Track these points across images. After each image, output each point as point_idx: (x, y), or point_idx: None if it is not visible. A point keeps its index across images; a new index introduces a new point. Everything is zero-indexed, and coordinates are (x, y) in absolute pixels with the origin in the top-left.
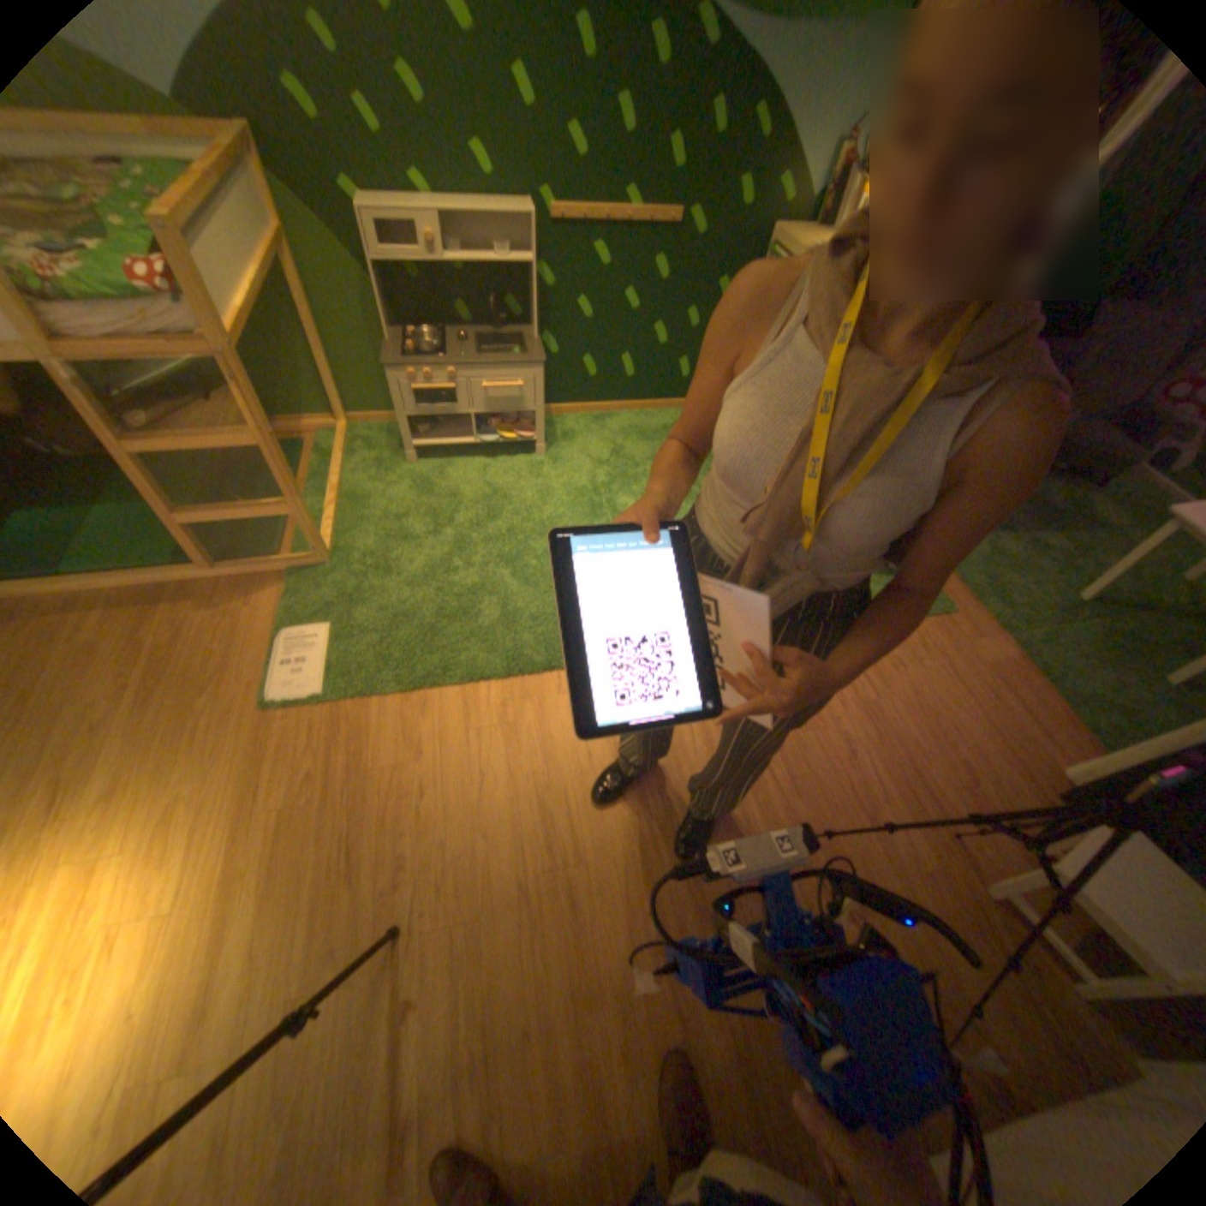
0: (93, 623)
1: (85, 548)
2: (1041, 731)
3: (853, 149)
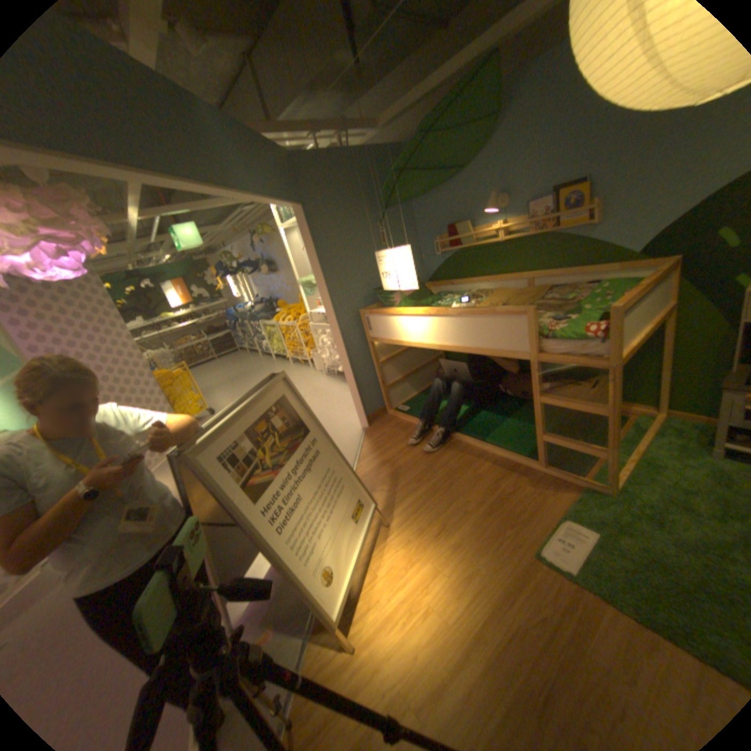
0: (485, 467)
1: (497, 434)
2: None
3: None
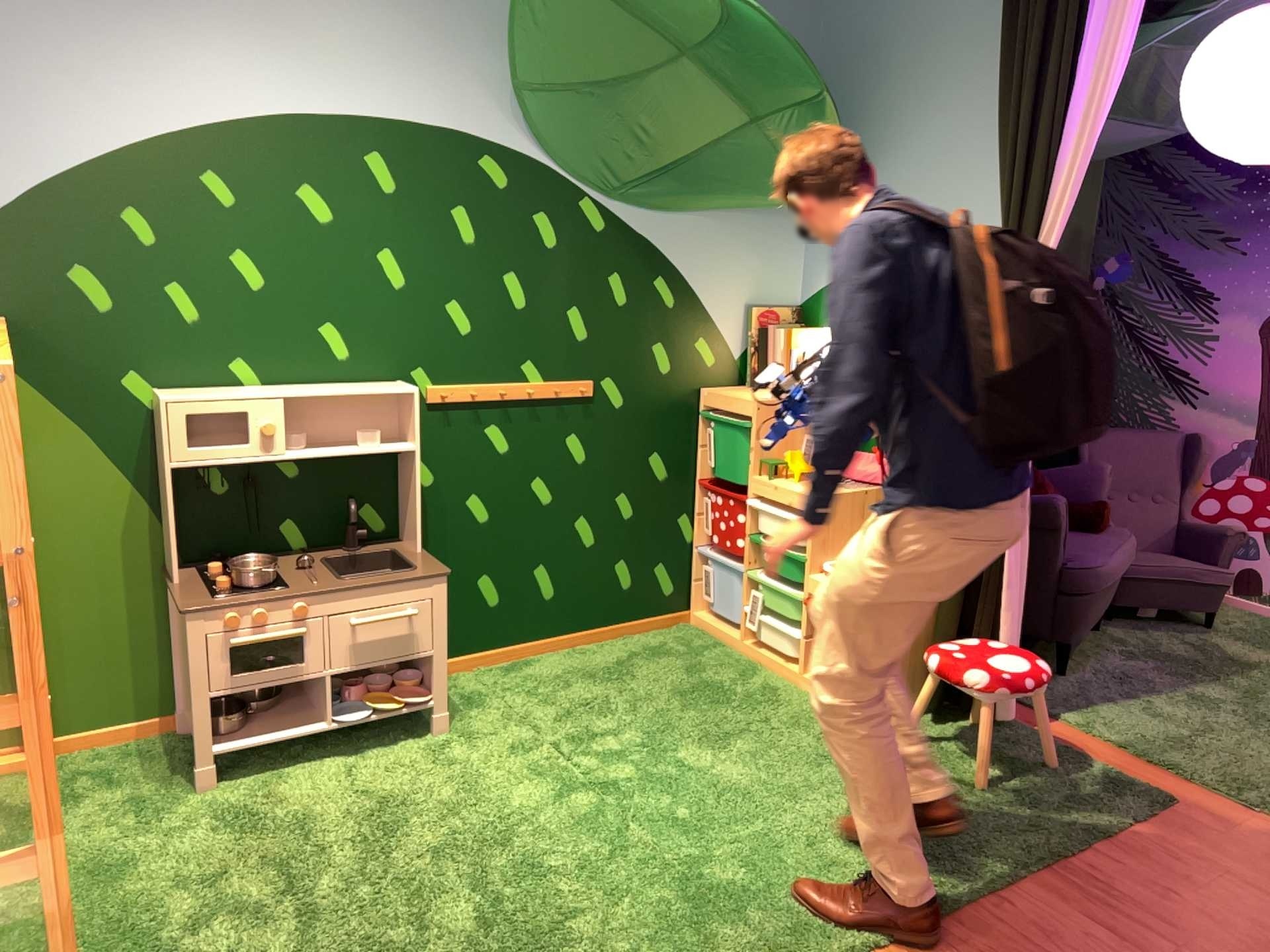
0: None
1: None
2: None
3: (761, 312)
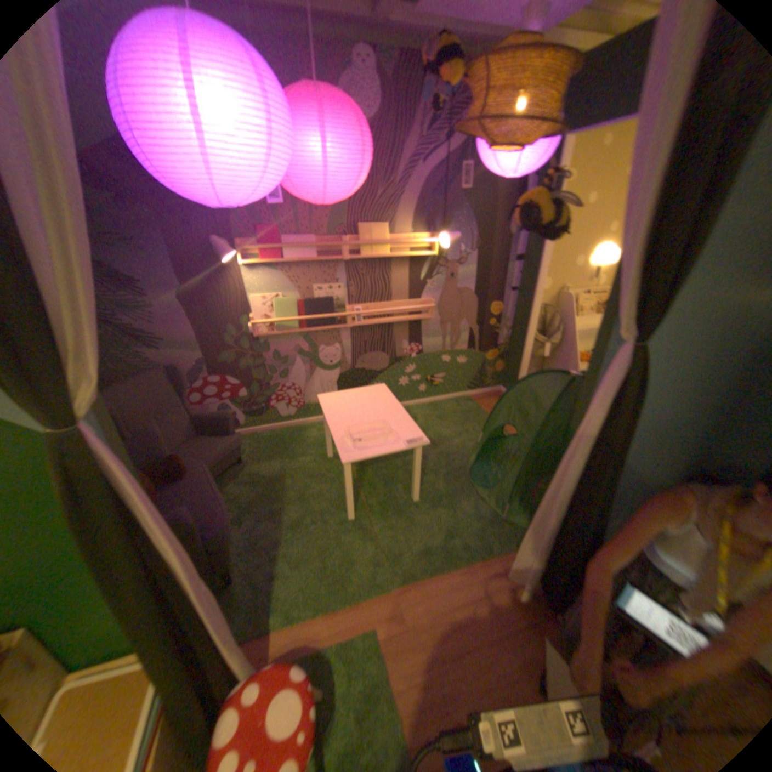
0: None
1: None
2: (481, 598)
3: None
